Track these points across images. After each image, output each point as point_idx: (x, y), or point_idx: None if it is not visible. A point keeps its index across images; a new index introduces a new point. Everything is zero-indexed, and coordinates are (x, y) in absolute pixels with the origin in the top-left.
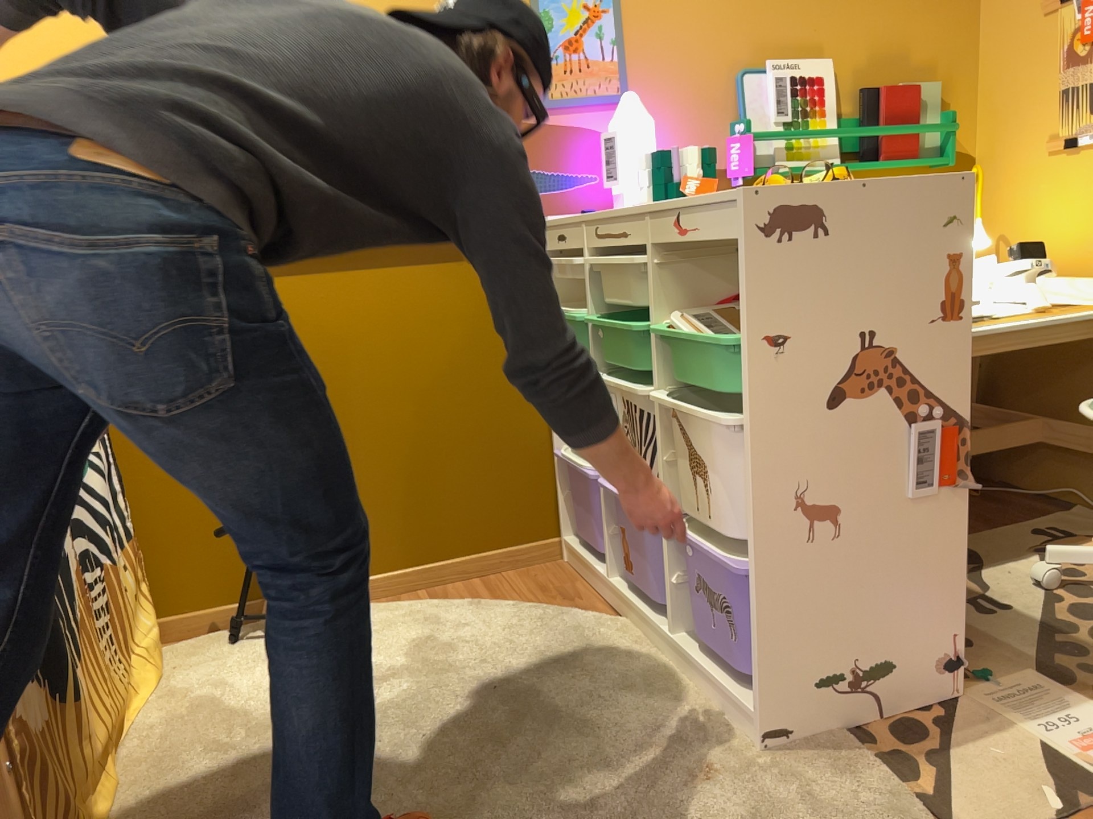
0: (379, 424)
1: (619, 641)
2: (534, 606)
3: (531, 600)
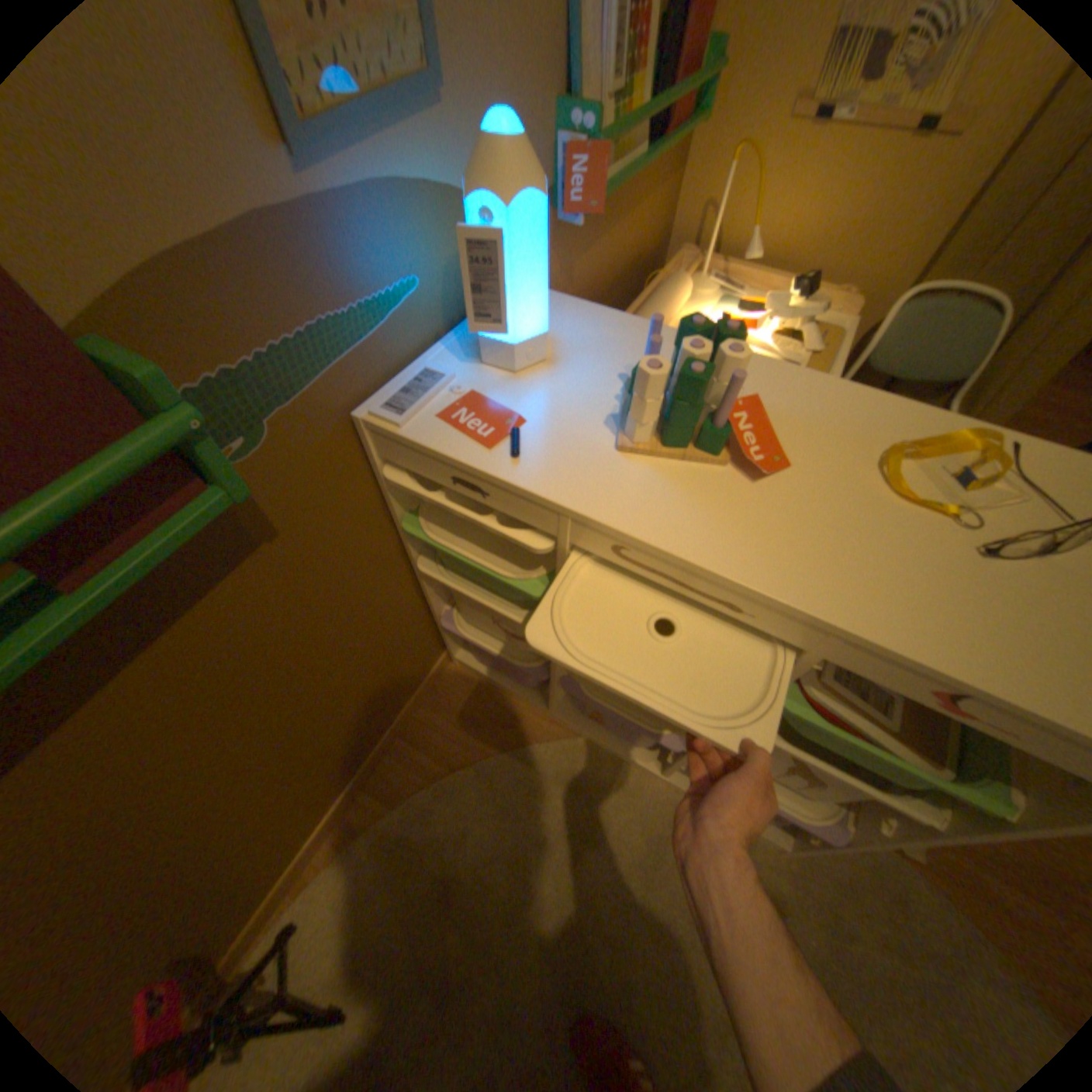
0: (250, 780)
1: (600, 773)
2: (492, 759)
3: (478, 747)
